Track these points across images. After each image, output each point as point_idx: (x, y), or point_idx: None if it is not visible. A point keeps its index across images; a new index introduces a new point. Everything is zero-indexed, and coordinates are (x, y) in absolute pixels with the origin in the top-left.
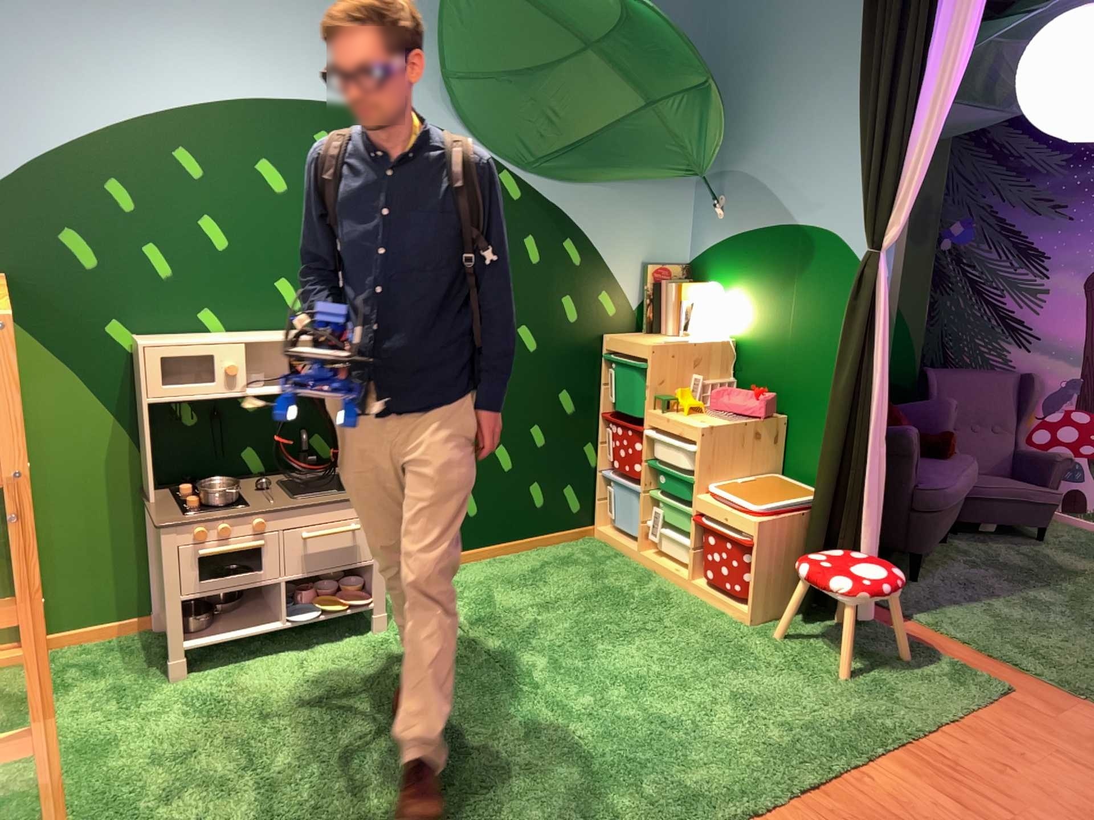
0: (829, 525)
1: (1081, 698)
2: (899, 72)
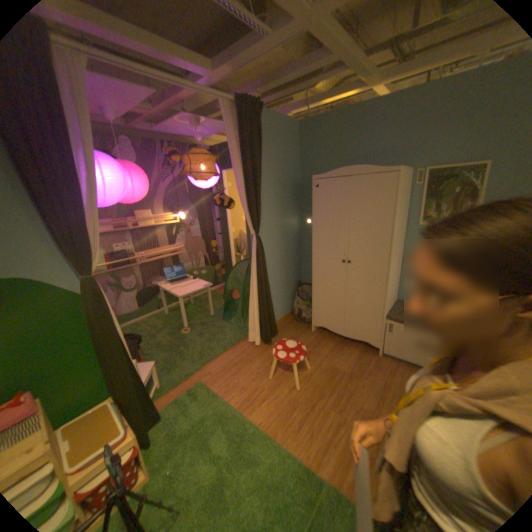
0: (134, 403)
1: (206, 365)
2: (71, 170)
